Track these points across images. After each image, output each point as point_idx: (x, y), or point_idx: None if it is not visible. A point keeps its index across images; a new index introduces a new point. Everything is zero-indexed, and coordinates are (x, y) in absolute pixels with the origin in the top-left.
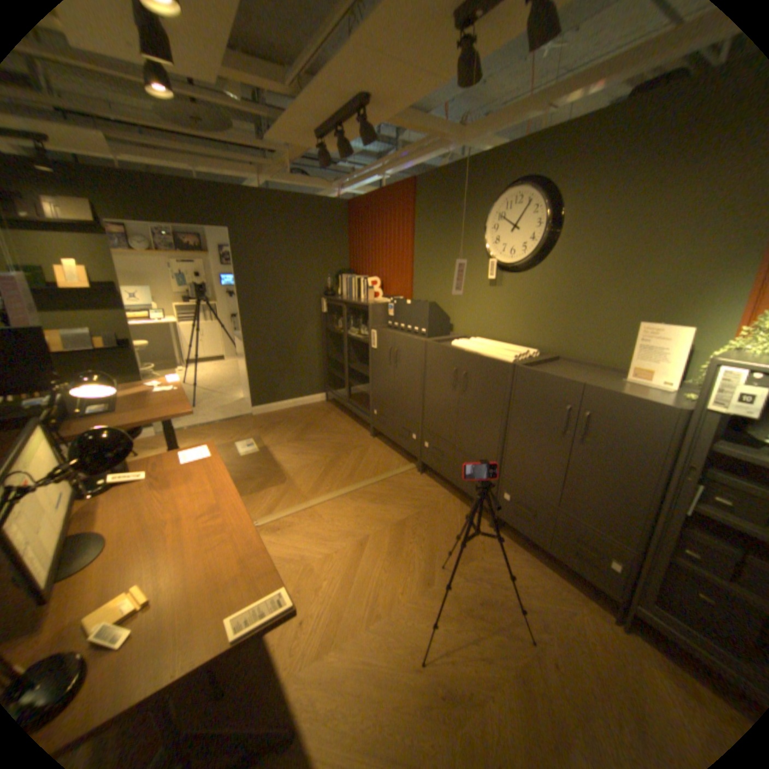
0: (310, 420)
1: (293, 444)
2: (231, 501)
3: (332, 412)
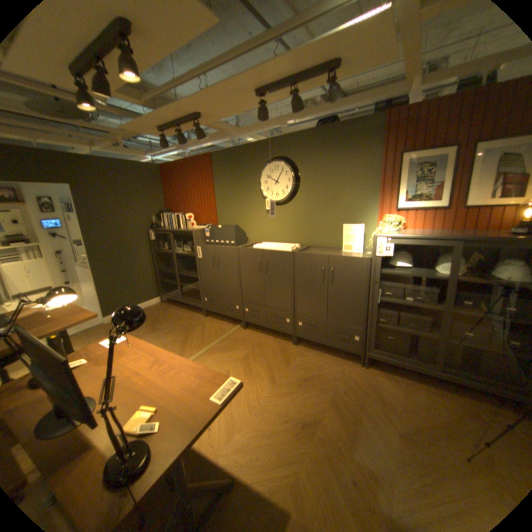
0: (153, 316)
1: (148, 334)
2: (163, 355)
3: (168, 307)
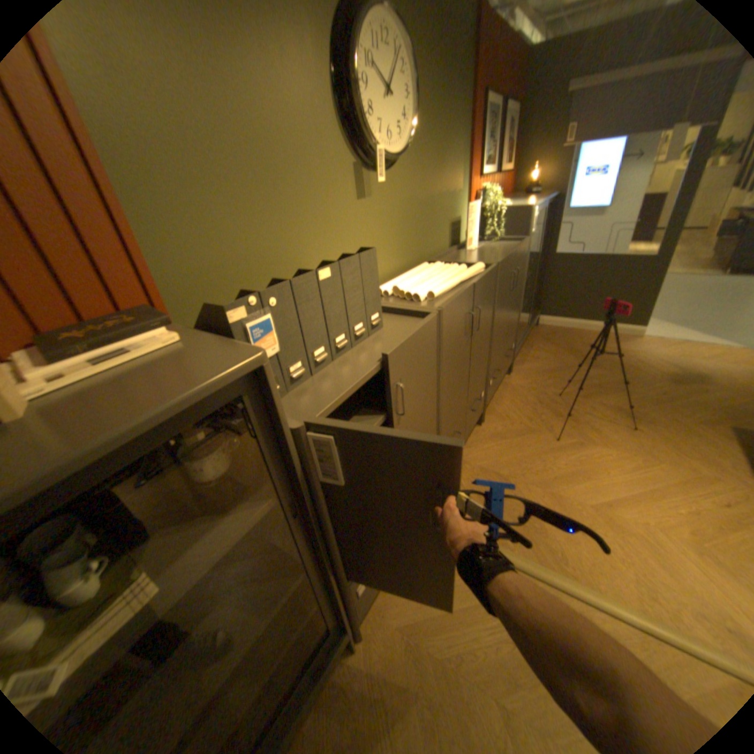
0: None
1: None
2: None
3: None
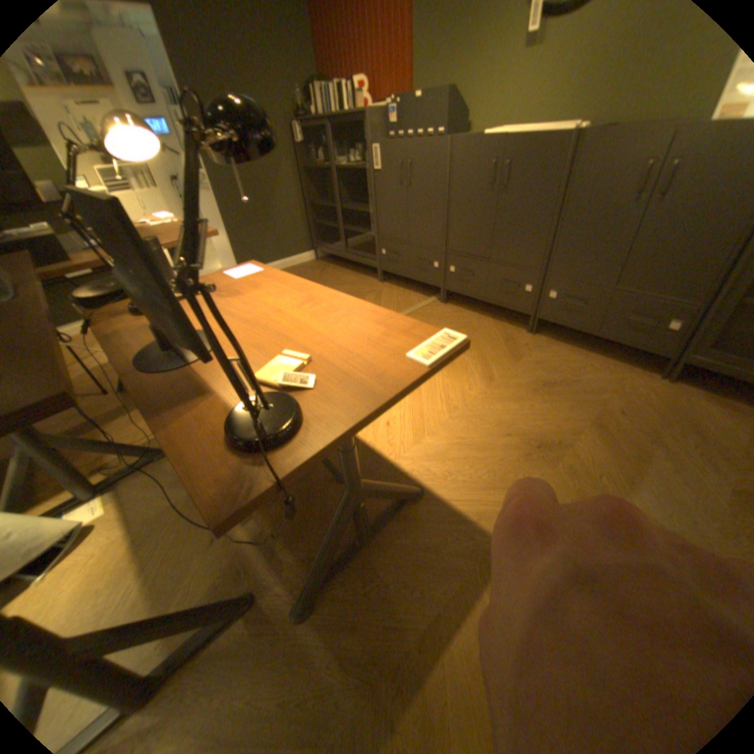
0: (306, 277)
1: None
2: (320, 293)
3: (326, 267)
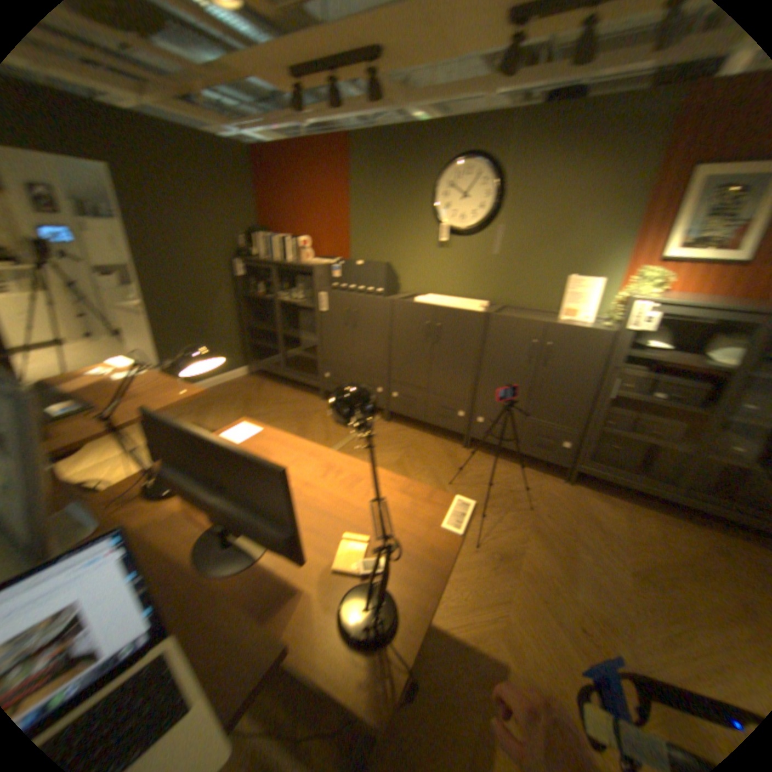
0: (247, 395)
1: None
2: (338, 458)
3: (266, 384)
